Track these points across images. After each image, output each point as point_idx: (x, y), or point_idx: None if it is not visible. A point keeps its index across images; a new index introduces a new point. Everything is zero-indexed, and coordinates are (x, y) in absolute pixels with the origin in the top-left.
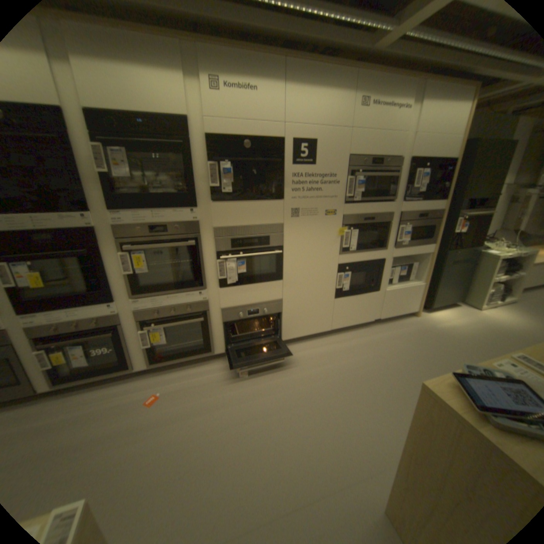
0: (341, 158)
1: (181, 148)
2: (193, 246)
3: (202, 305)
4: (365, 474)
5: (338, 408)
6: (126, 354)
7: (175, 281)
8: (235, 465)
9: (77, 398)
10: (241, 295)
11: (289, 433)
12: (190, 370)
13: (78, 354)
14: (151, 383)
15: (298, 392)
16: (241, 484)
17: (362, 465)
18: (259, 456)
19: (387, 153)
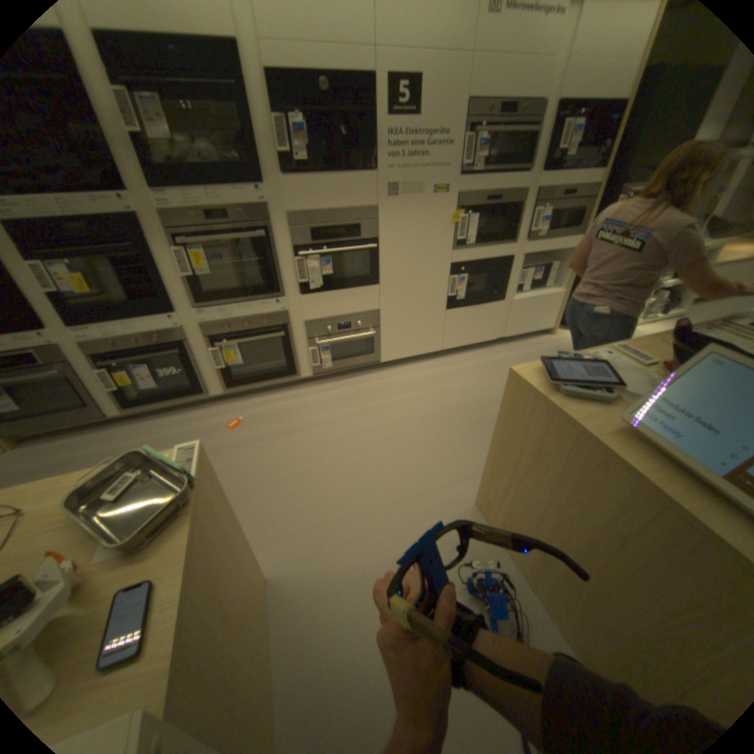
0: (456, 104)
1: (232, 92)
2: (262, 238)
3: (281, 317)
4: (461, 478)
5: (440, 426)
6: (198, 376)
7: (245, 287)
8: (330, 474)
9: (151, 423)
10: (328, 304)
11: (385, 448)
12: (274, 396)
13: (144, 374)
14: (231, 408)
15: (397, 413)
16: (336, 487)
17: (459, 471)
18: (354, 467)
19: (523, 94)
